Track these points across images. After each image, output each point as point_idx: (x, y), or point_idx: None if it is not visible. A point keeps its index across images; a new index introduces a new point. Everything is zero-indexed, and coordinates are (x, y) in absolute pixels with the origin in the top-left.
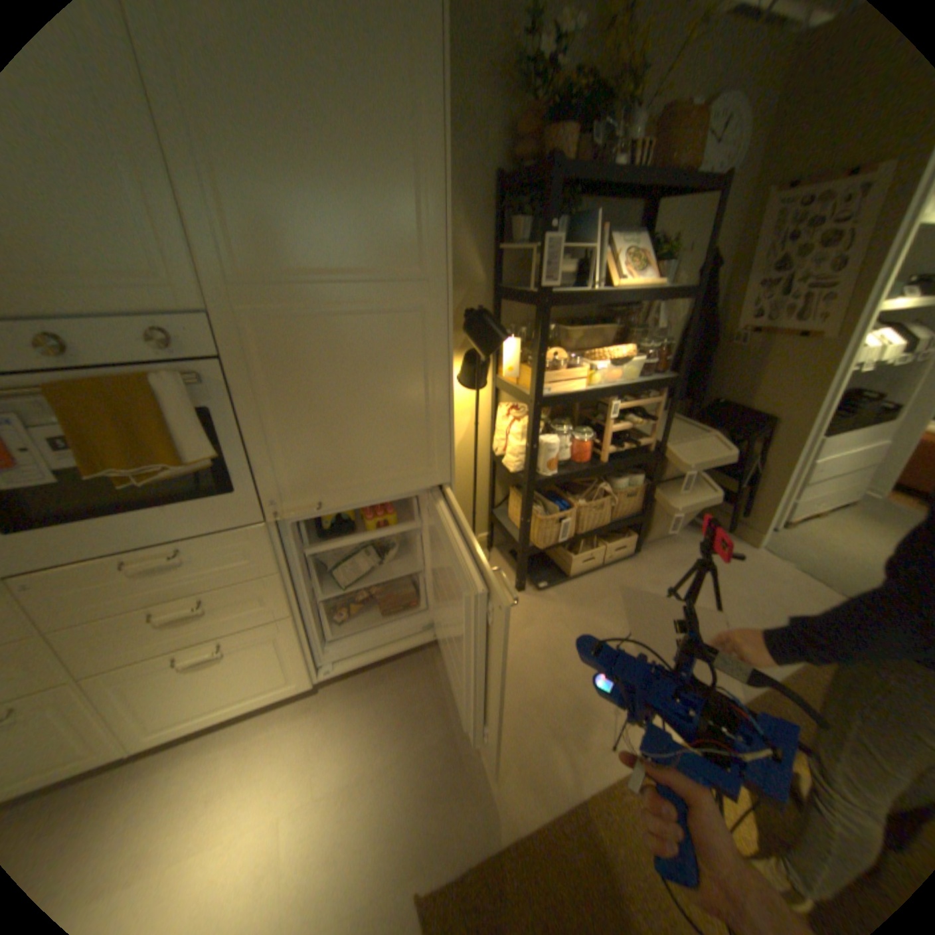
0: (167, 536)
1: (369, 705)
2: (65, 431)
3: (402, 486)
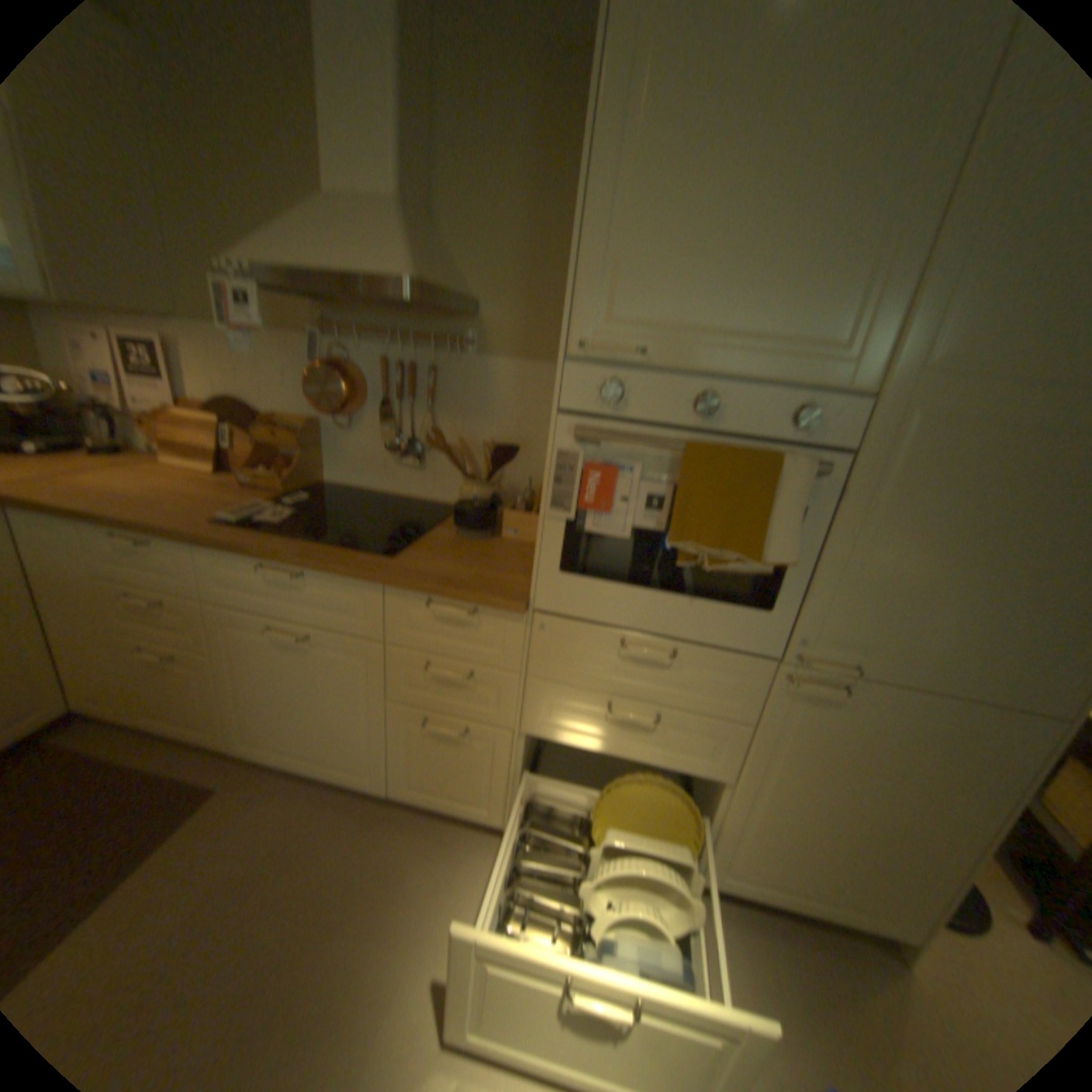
0: (679, 629)
1: (765, 958)
2: (680, 488)
3: (989, 691)
